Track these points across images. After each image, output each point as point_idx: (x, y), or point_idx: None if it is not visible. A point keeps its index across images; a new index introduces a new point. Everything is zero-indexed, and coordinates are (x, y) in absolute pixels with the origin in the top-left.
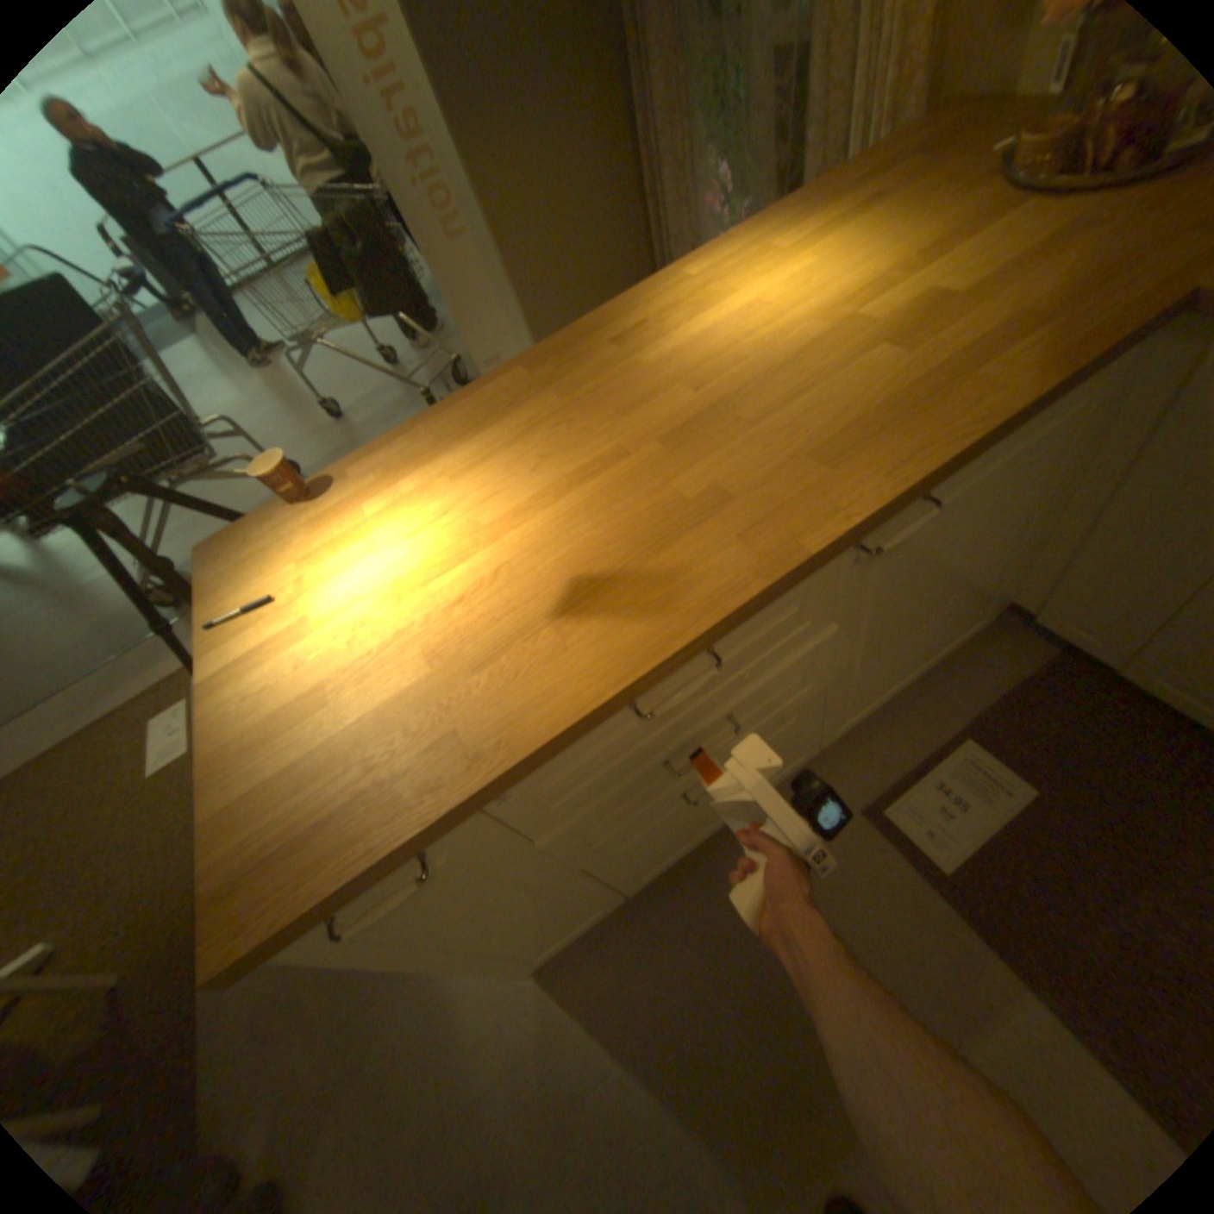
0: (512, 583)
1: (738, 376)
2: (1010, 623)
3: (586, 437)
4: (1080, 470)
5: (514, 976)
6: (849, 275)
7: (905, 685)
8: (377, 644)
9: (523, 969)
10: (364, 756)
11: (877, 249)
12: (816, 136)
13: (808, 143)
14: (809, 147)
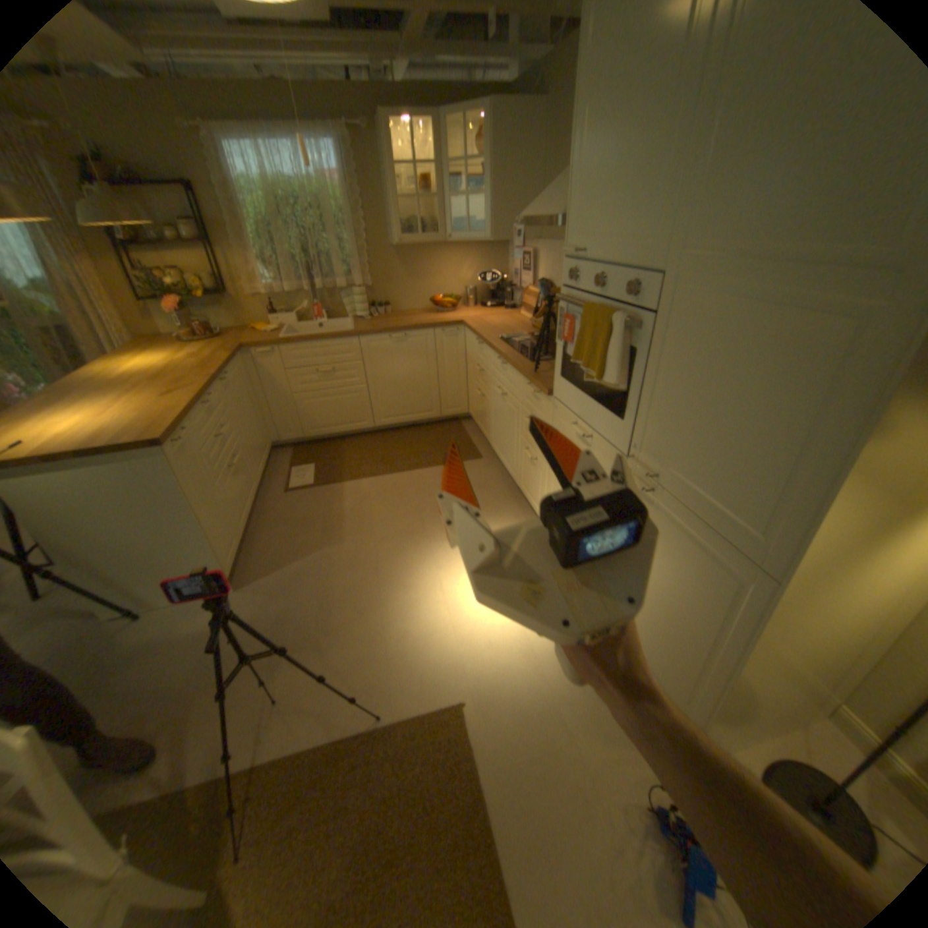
0: (140, 400)
1: (153, 371)
2: (276, 451)
3: (116, 389)
4: (252, 390)
5: (223, 566)
6: (160, 357)
7: (263, 462)
8: (108, 419)
9: (224, 562)
10: (144, 420)
11: (161, 354)
12: (88, 349)
13: (84, 352)
14: (86, 353)
